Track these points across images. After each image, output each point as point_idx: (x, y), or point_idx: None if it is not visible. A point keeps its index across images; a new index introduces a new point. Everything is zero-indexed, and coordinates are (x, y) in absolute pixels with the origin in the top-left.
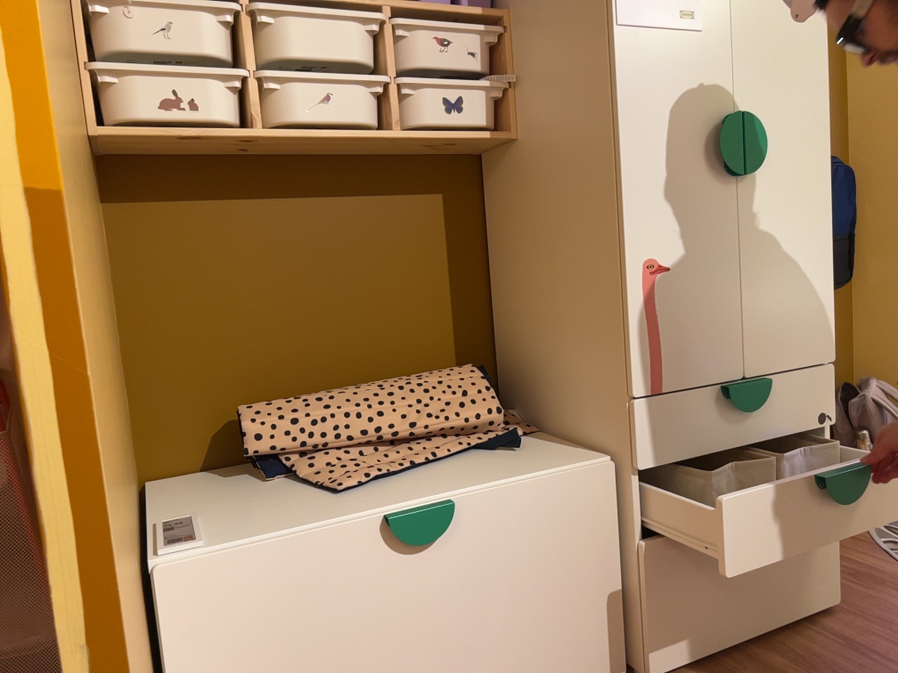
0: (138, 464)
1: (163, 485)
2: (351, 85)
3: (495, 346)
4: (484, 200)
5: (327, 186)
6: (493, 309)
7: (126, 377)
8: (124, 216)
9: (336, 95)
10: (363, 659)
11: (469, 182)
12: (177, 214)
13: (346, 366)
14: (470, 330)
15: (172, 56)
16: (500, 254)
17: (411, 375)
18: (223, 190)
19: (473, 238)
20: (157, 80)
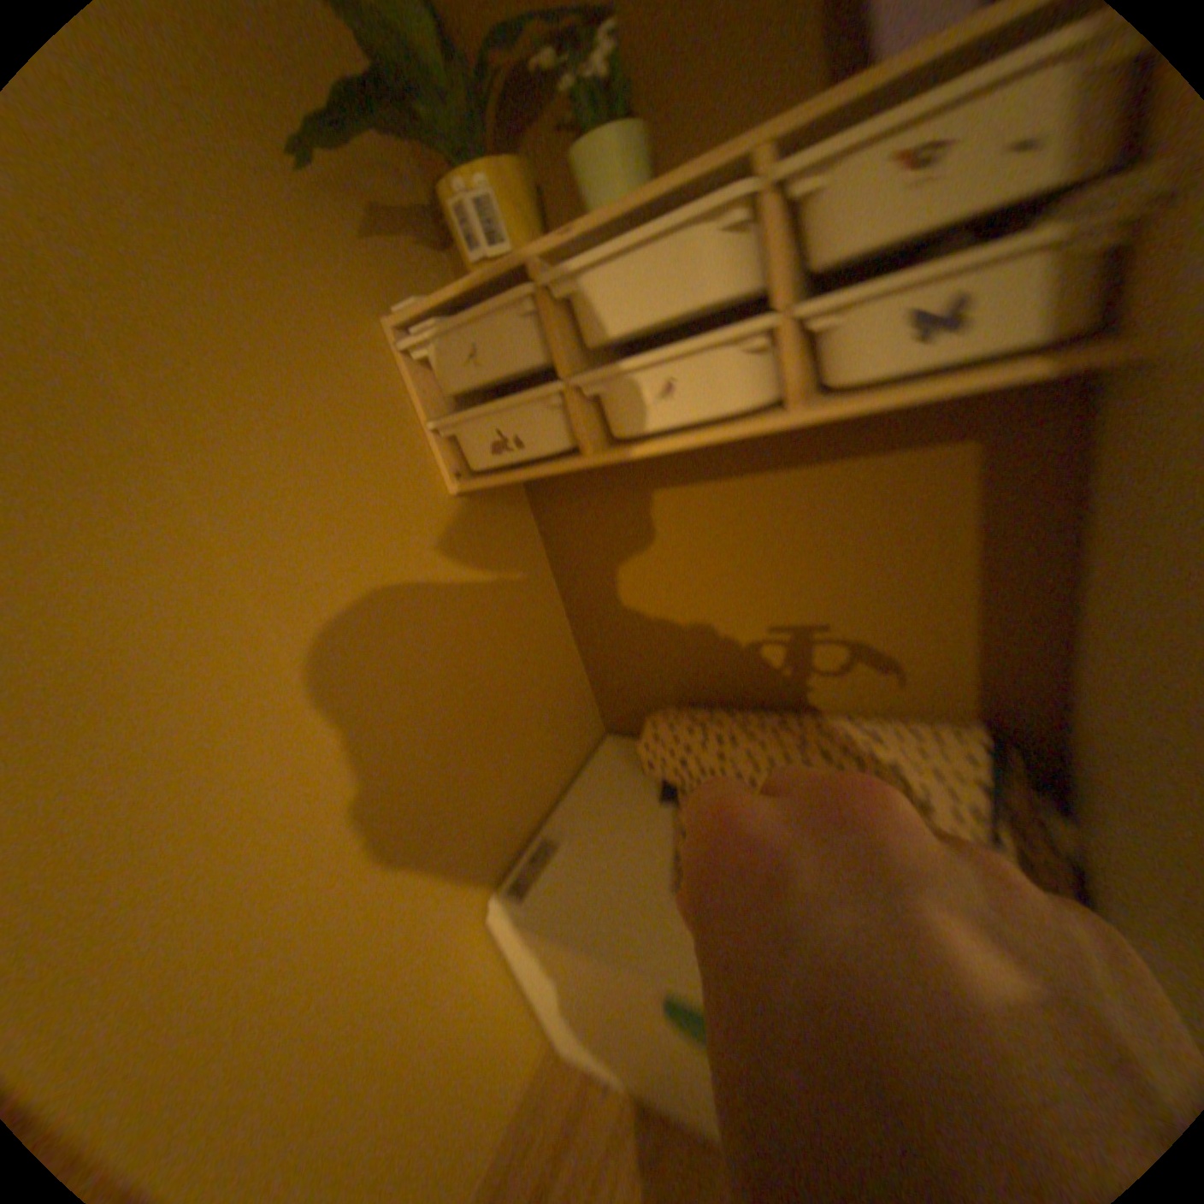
0: (596, 722)
1: (608, 748)
2: (700, 353)
3: (1068, 700)
4: (1091, 445)
5: (752, 461)
6: (1073, 646)
7: (579, 655)
8: (547, 519)
9: (679, 377)
10: (663, 1064)
11: (1052, 411)
12: (588, 513)
13: (787, 681)
14: (1011, 669)
15: (487, 382)
16: (1099, 567)
17: (867, 724)
18: (626, 483)
19: (1046, 520)
20: (480, 418)
